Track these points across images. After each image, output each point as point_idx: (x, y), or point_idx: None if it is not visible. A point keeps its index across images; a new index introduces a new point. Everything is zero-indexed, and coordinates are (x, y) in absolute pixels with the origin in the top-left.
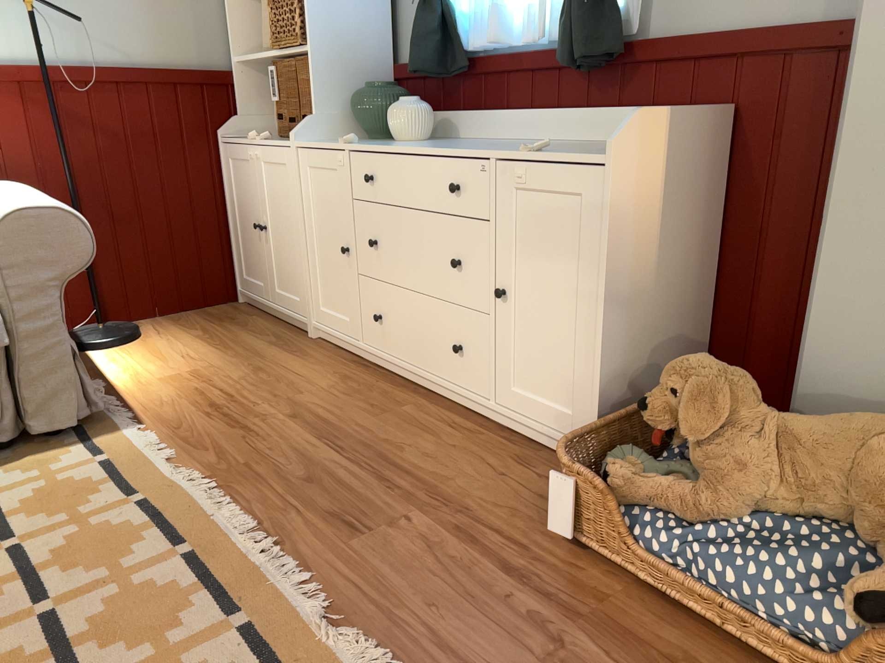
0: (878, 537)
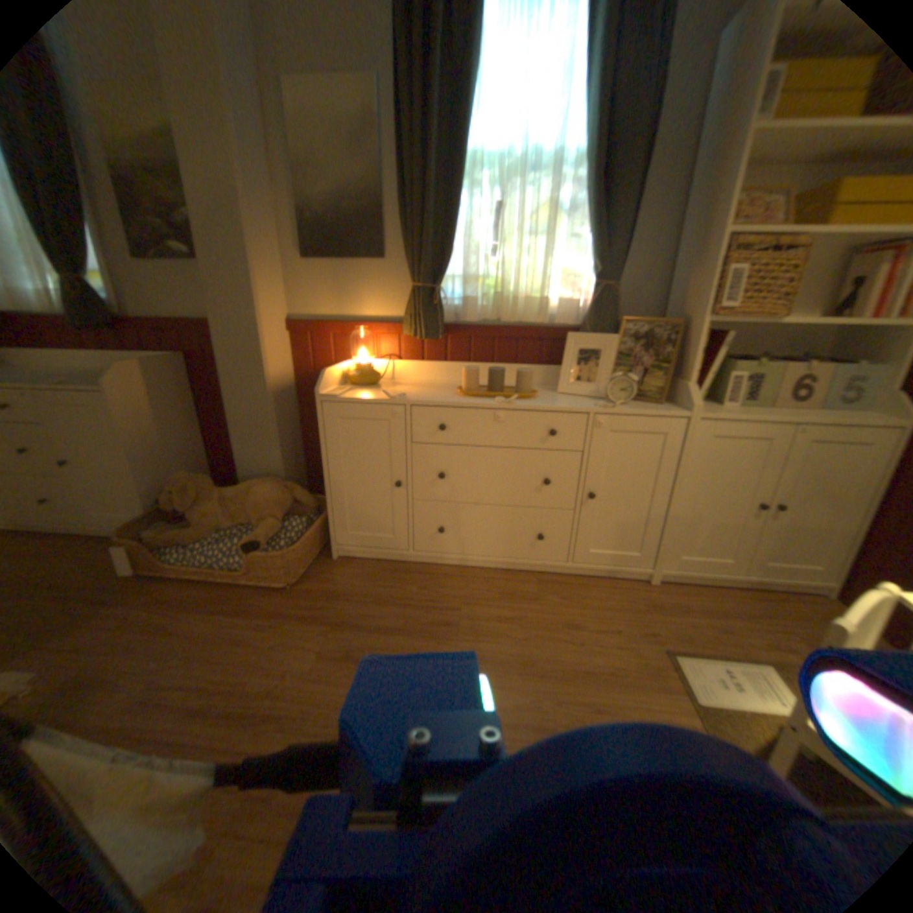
0: (261, 524)
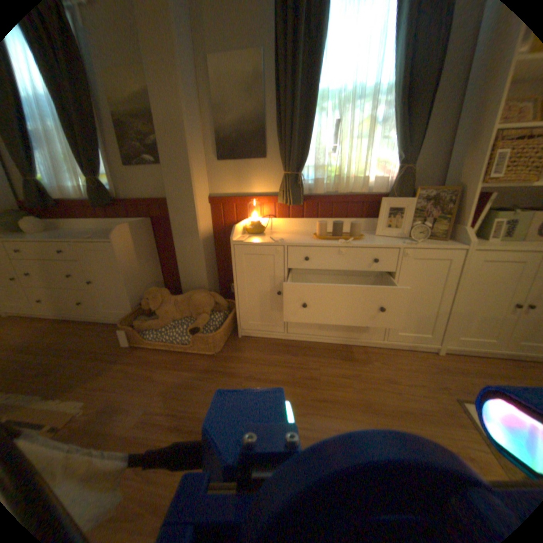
0: (197, 317)
